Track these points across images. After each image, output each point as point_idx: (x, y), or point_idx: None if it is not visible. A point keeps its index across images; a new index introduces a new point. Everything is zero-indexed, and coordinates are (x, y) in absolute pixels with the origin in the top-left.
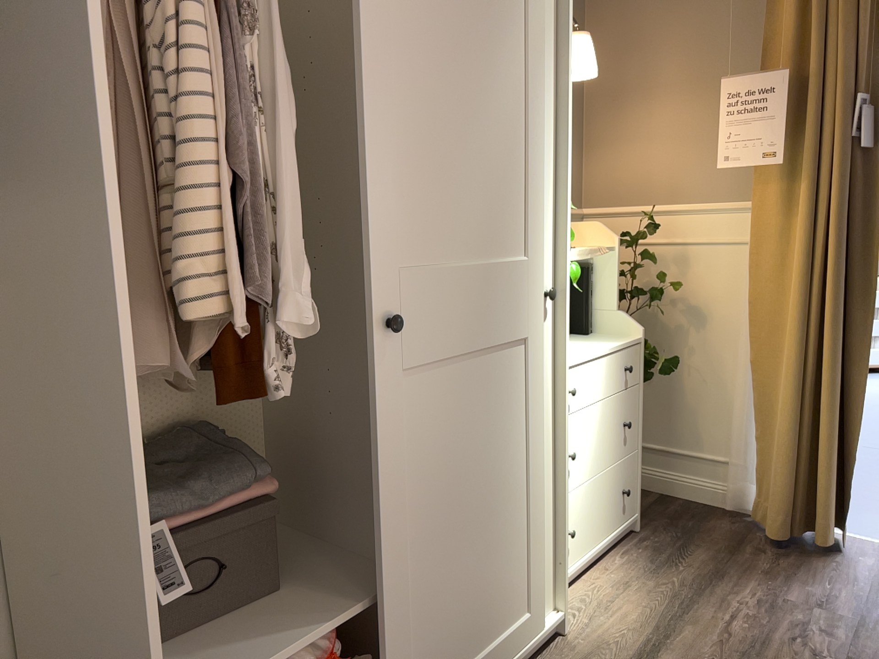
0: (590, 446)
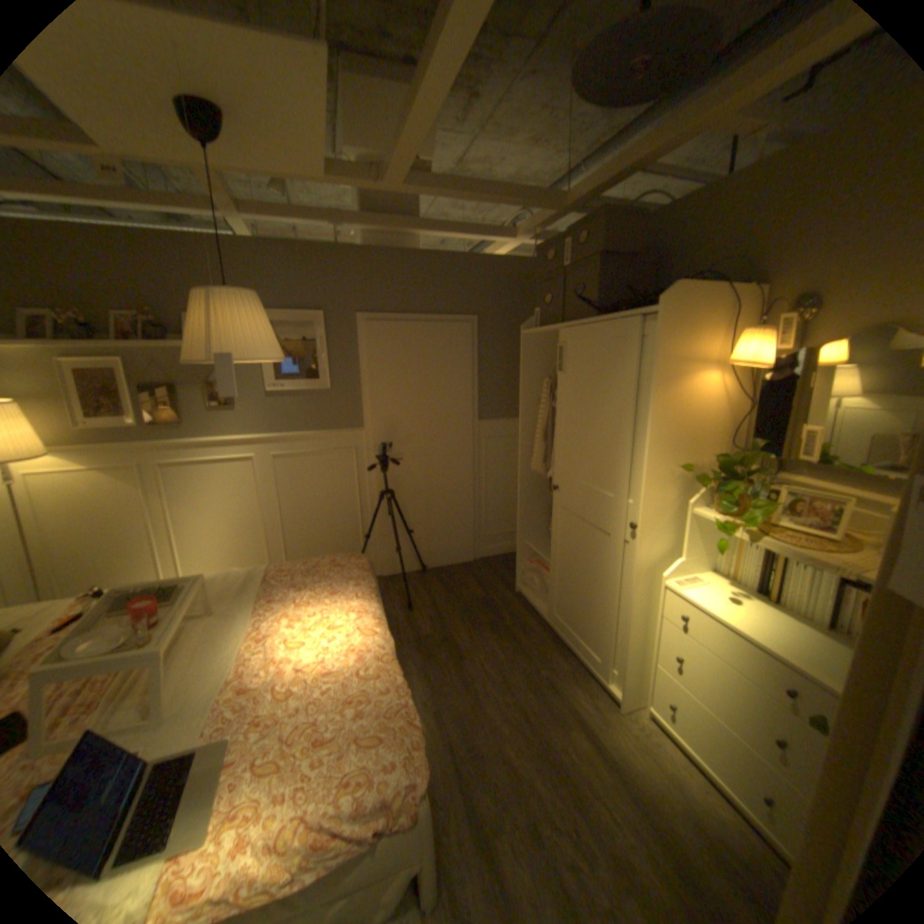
0: (717, 695)
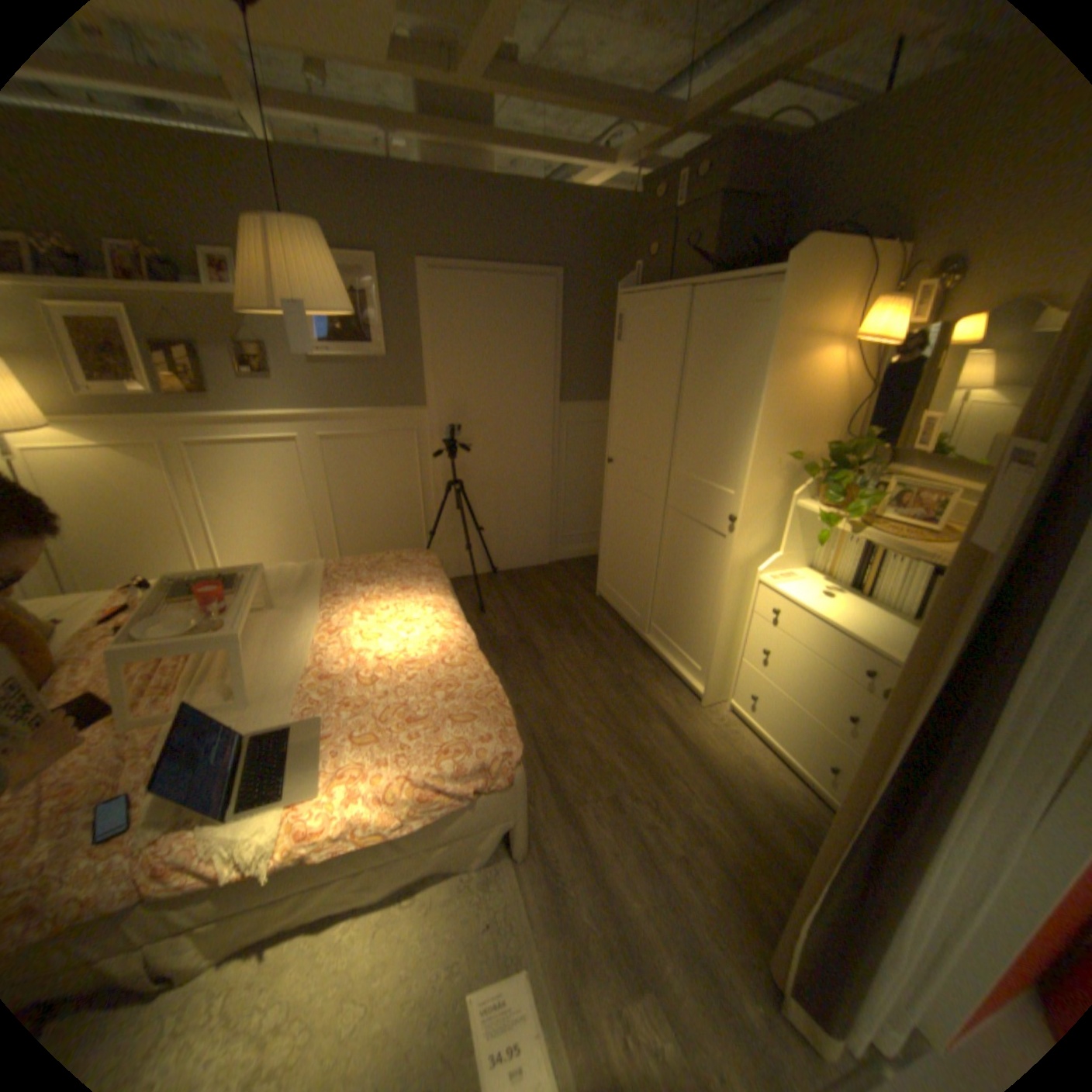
0: (799, 682)
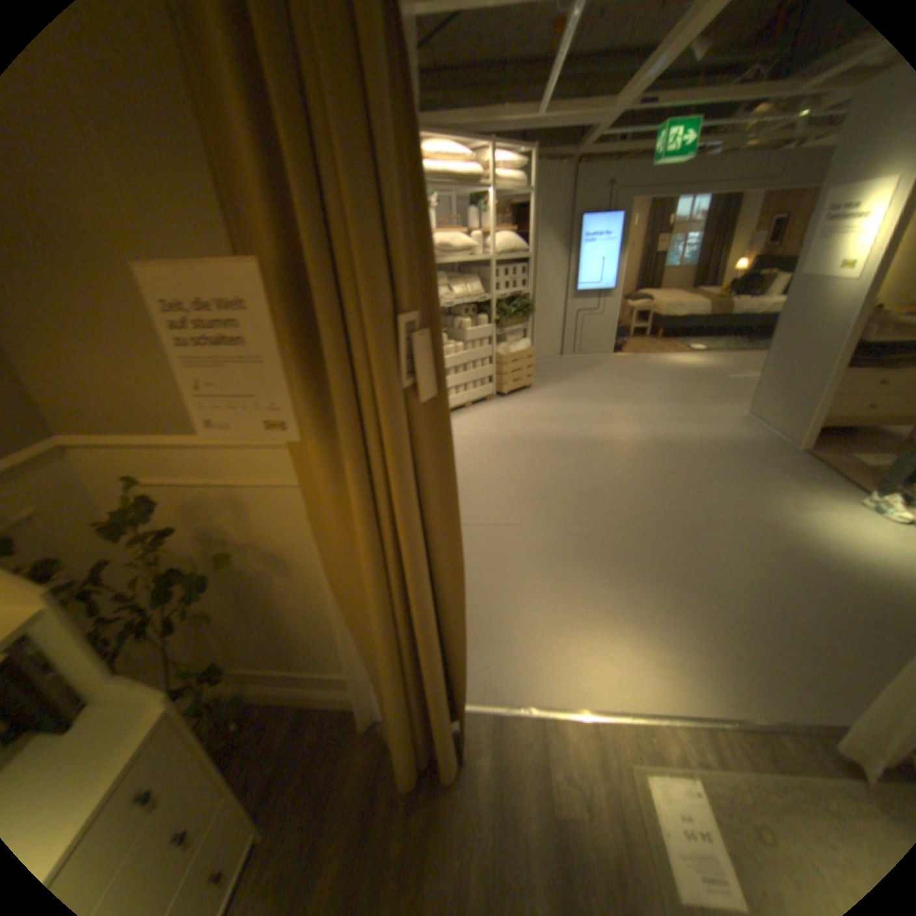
0: None
